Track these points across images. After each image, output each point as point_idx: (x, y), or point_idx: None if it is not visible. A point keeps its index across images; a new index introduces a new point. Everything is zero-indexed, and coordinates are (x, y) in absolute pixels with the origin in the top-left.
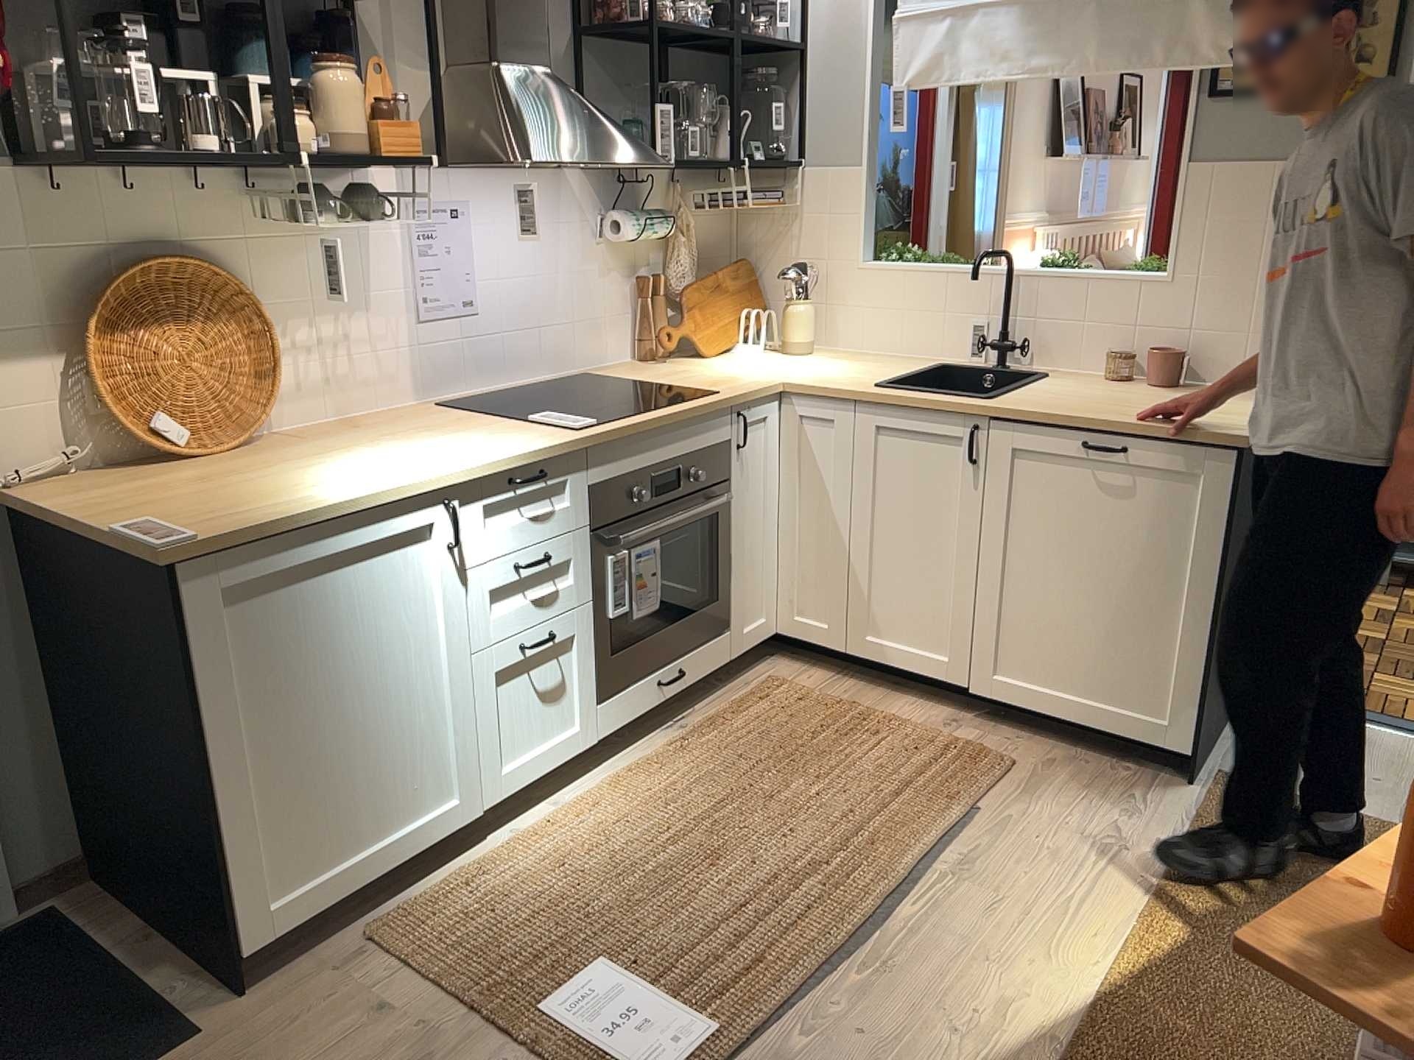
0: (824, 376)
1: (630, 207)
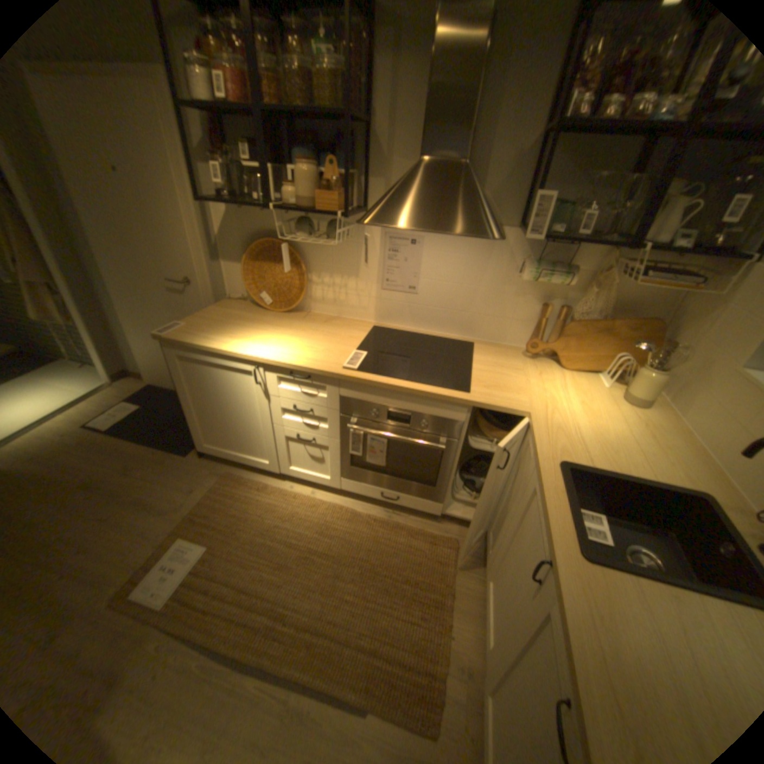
0: (563, 429)
1: (559, 259)
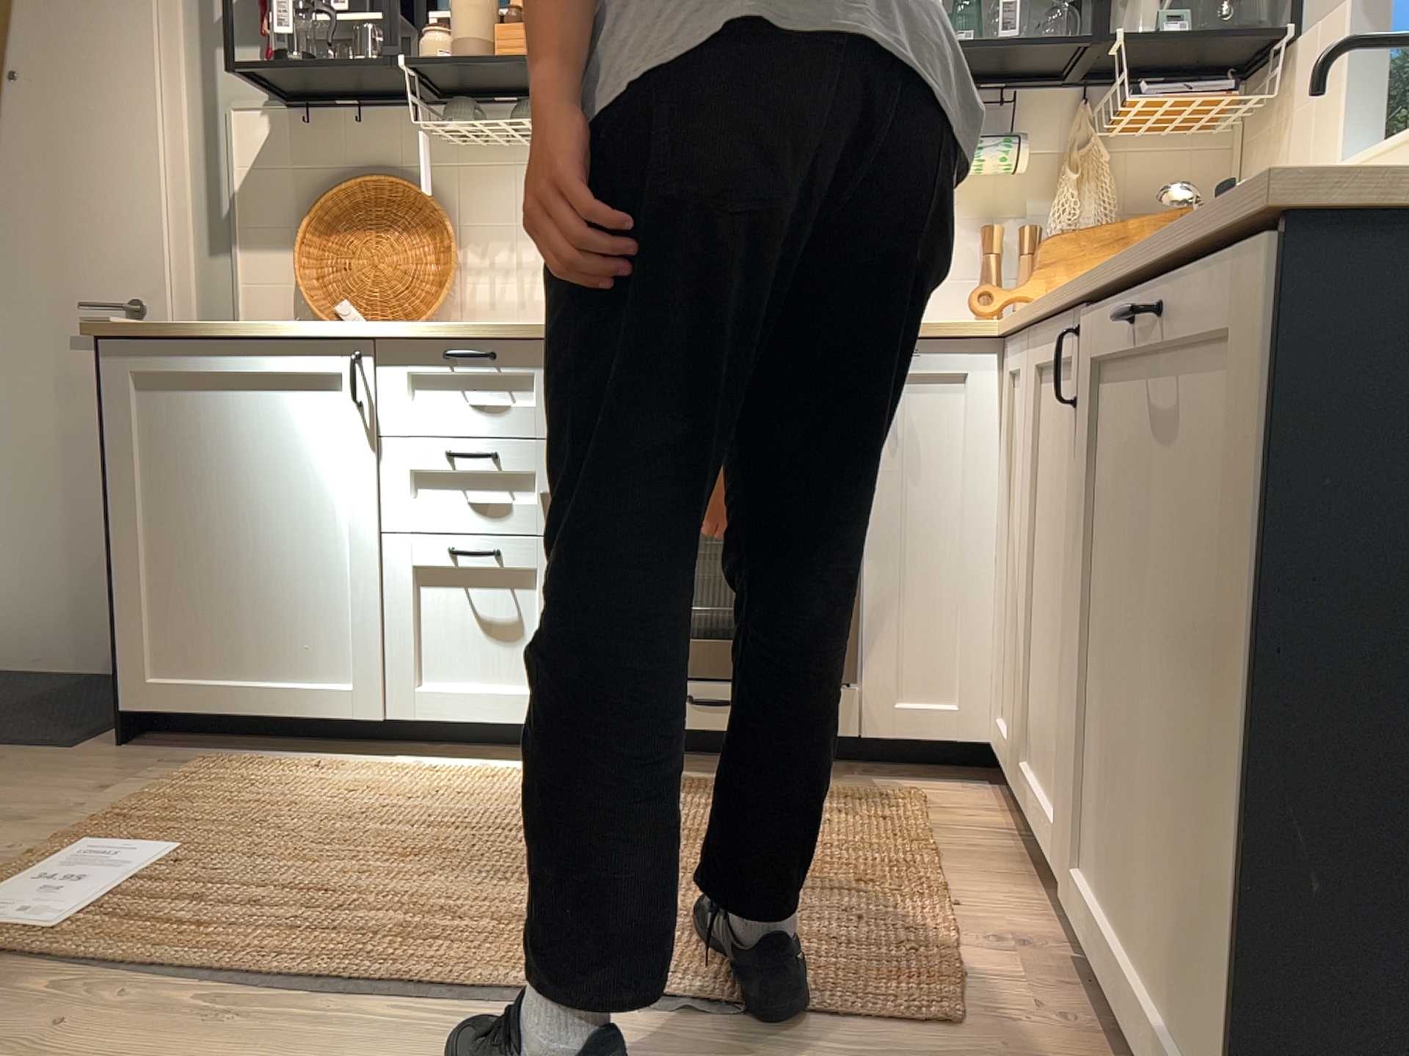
0: None
1: (985, 140)
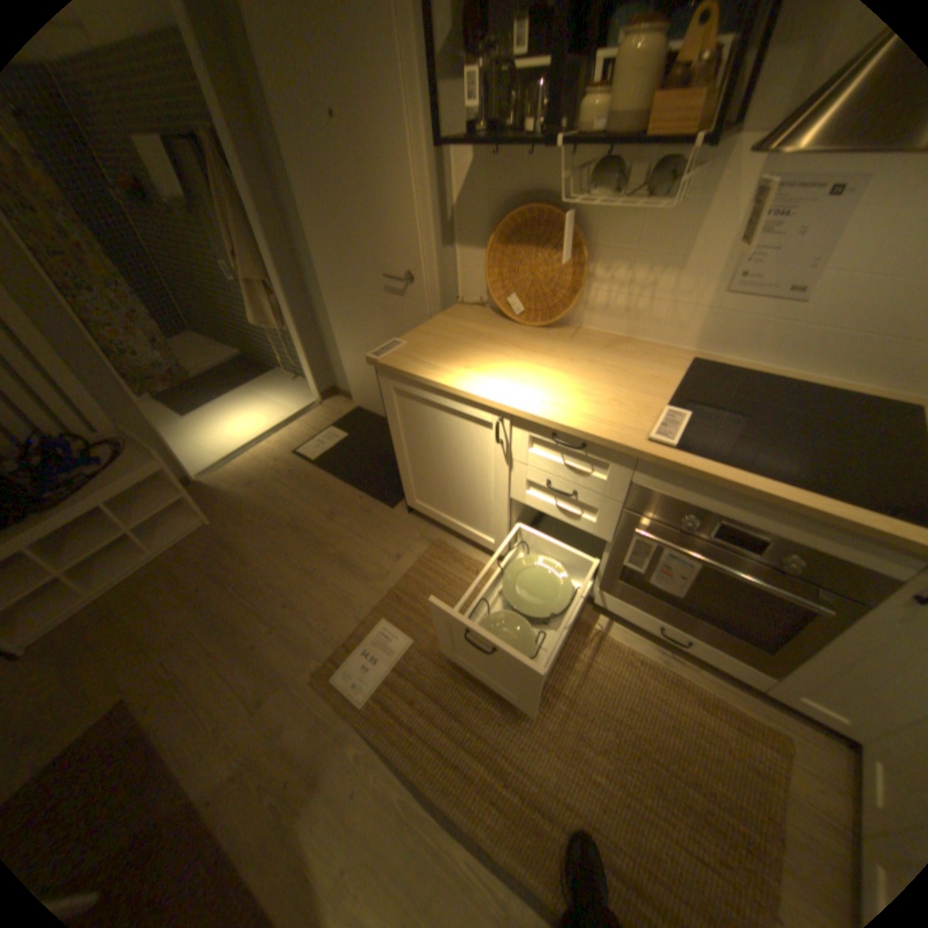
0: None
1: None
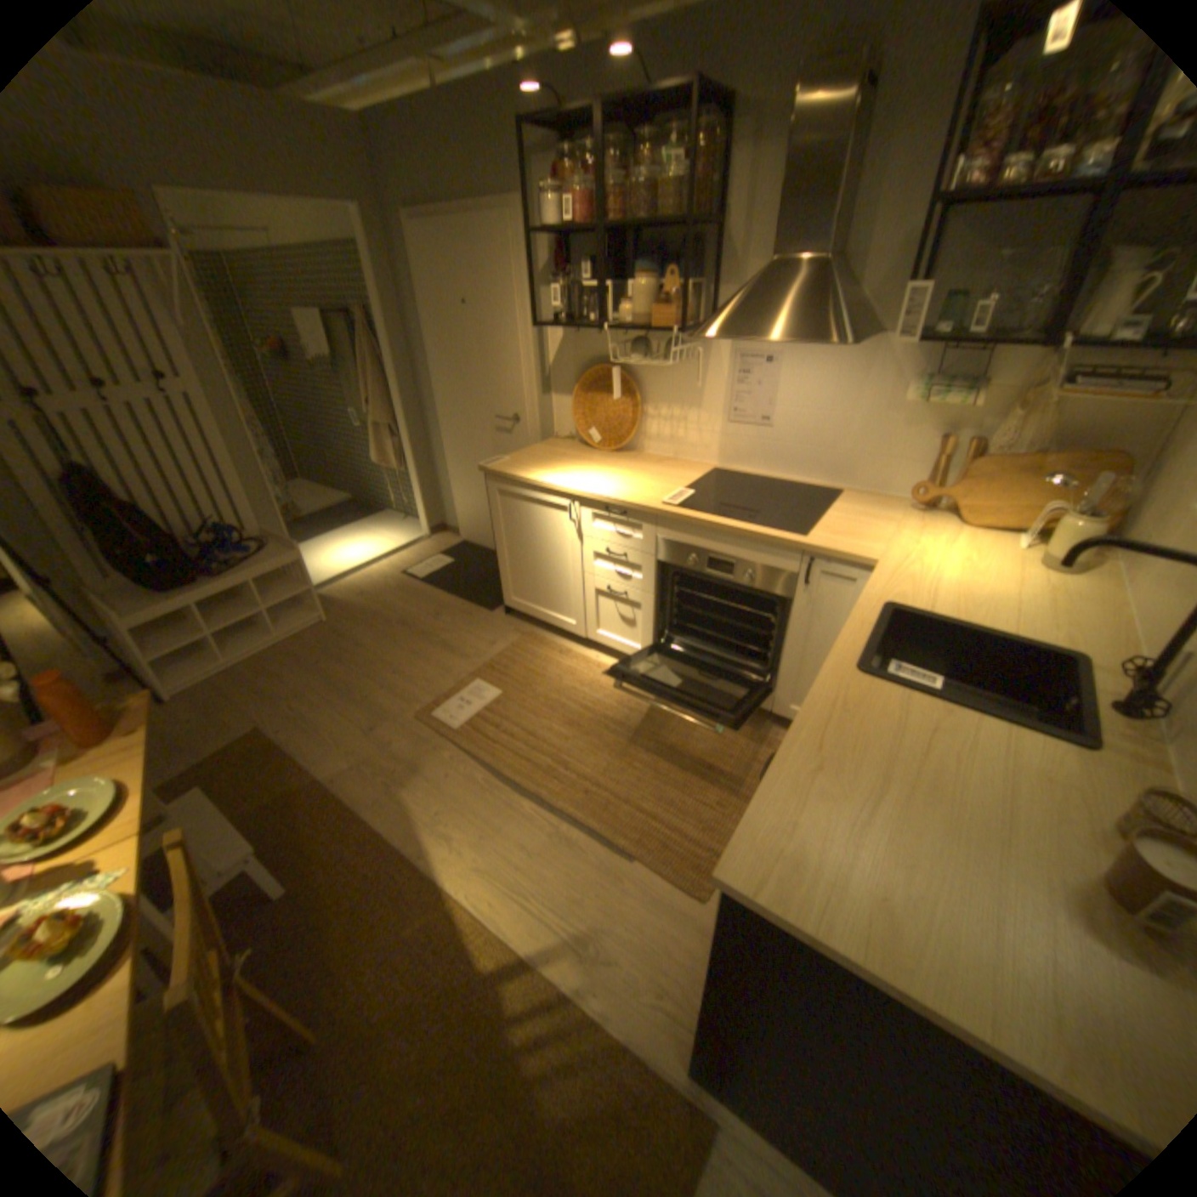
0: (915, 580)
1: (968, 372)
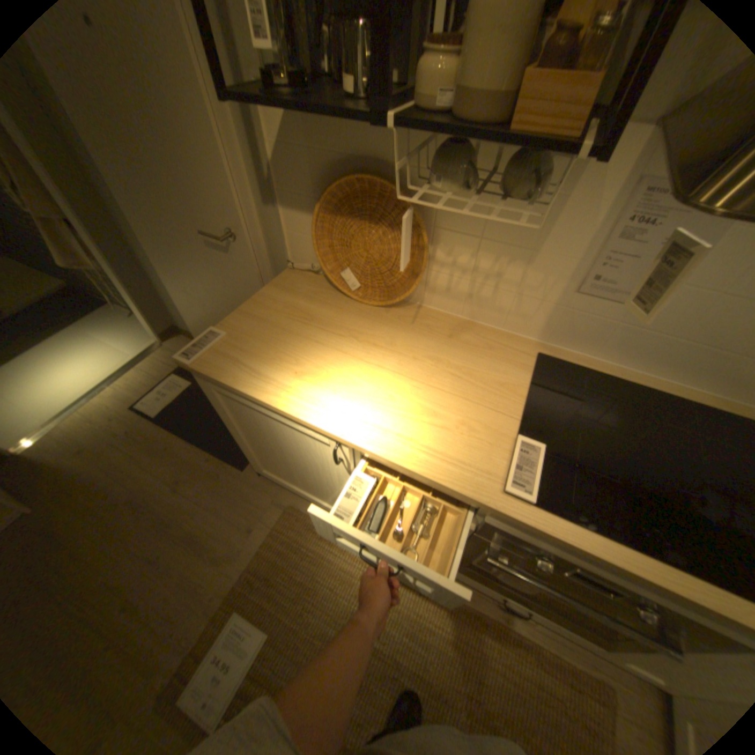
0: None
1: None
